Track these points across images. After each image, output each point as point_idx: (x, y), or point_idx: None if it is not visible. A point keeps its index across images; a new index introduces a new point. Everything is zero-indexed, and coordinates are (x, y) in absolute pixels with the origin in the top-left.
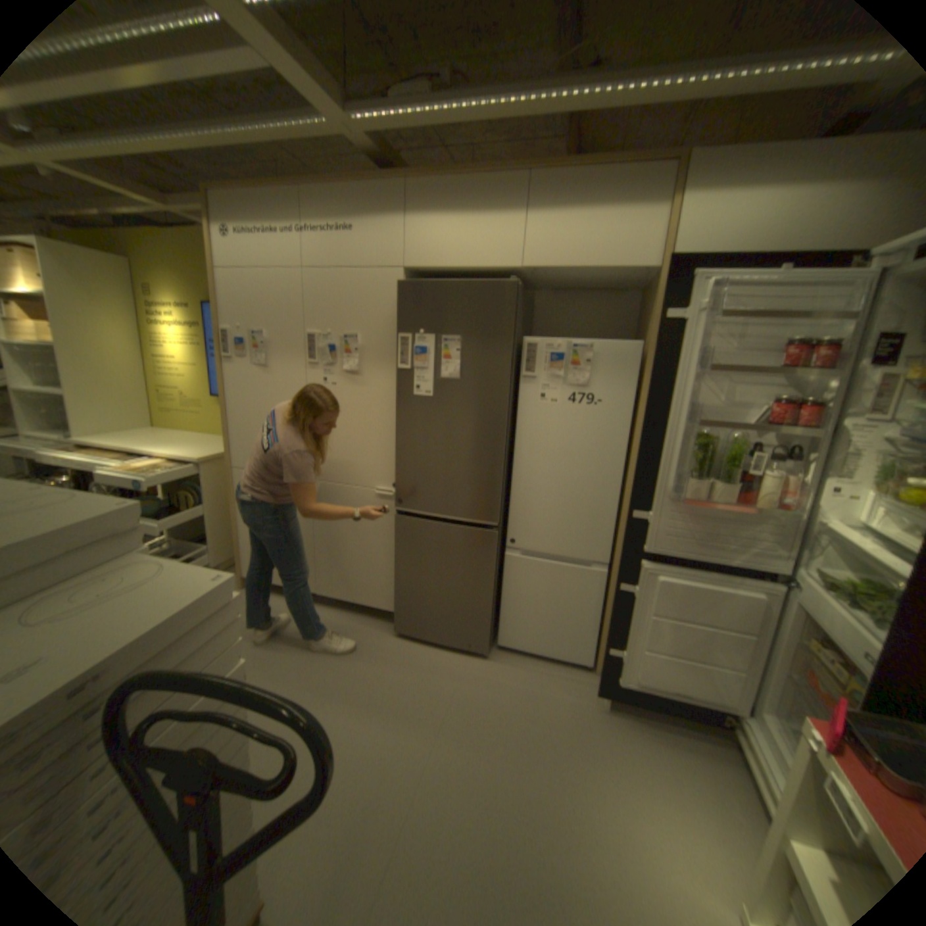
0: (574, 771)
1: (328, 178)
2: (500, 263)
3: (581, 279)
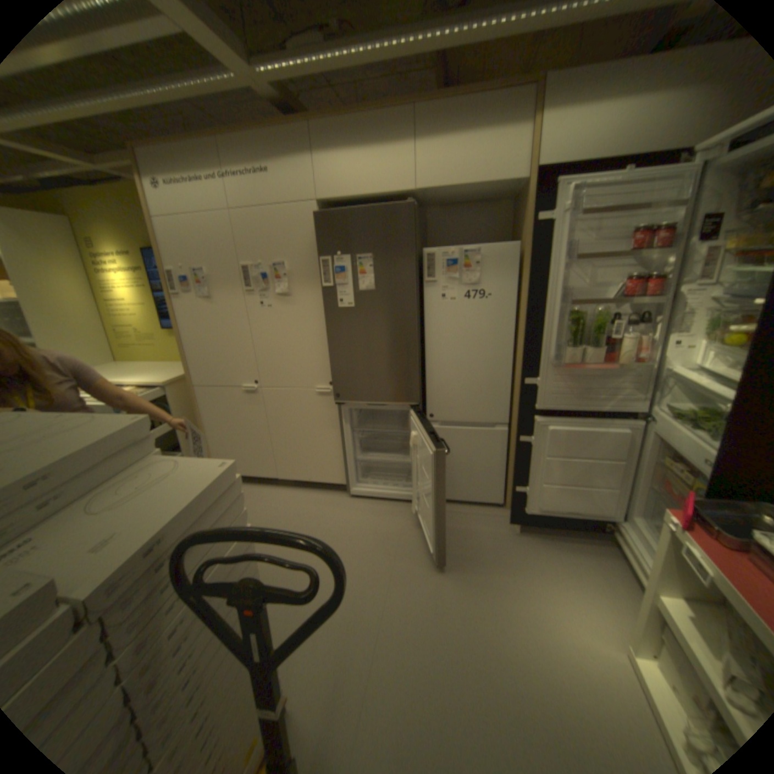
0: (498, 579)
1: (240, 126)
2: (396, 188)
3: (464, 194)
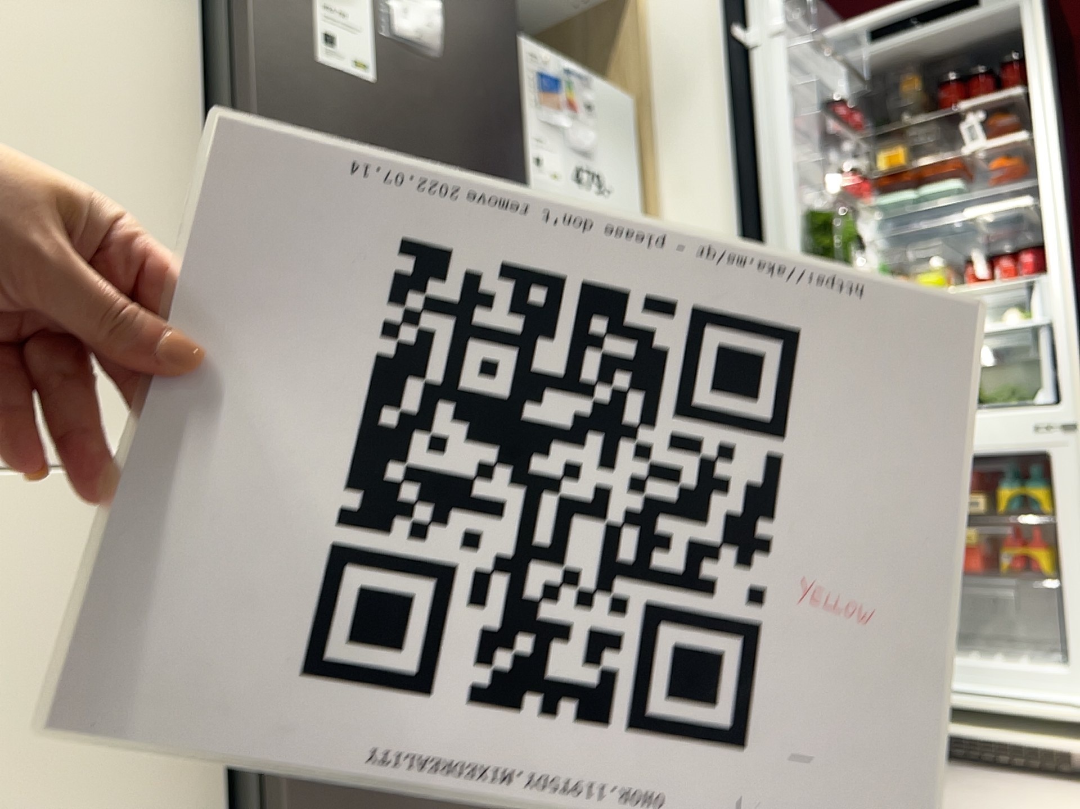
0: None
1: None
2: None
3: None
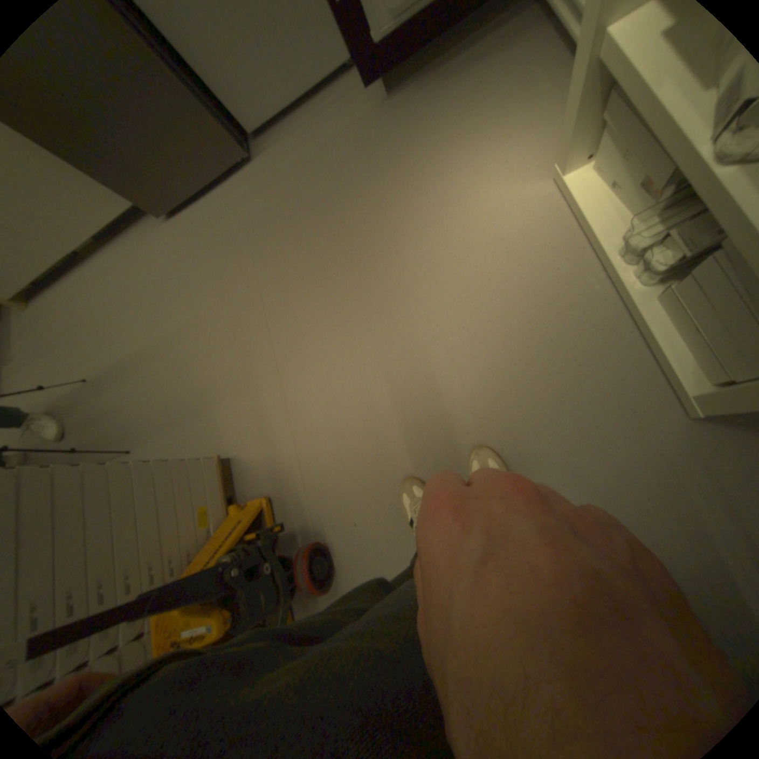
0: (376, 184)
1: None
2: None
3: None
